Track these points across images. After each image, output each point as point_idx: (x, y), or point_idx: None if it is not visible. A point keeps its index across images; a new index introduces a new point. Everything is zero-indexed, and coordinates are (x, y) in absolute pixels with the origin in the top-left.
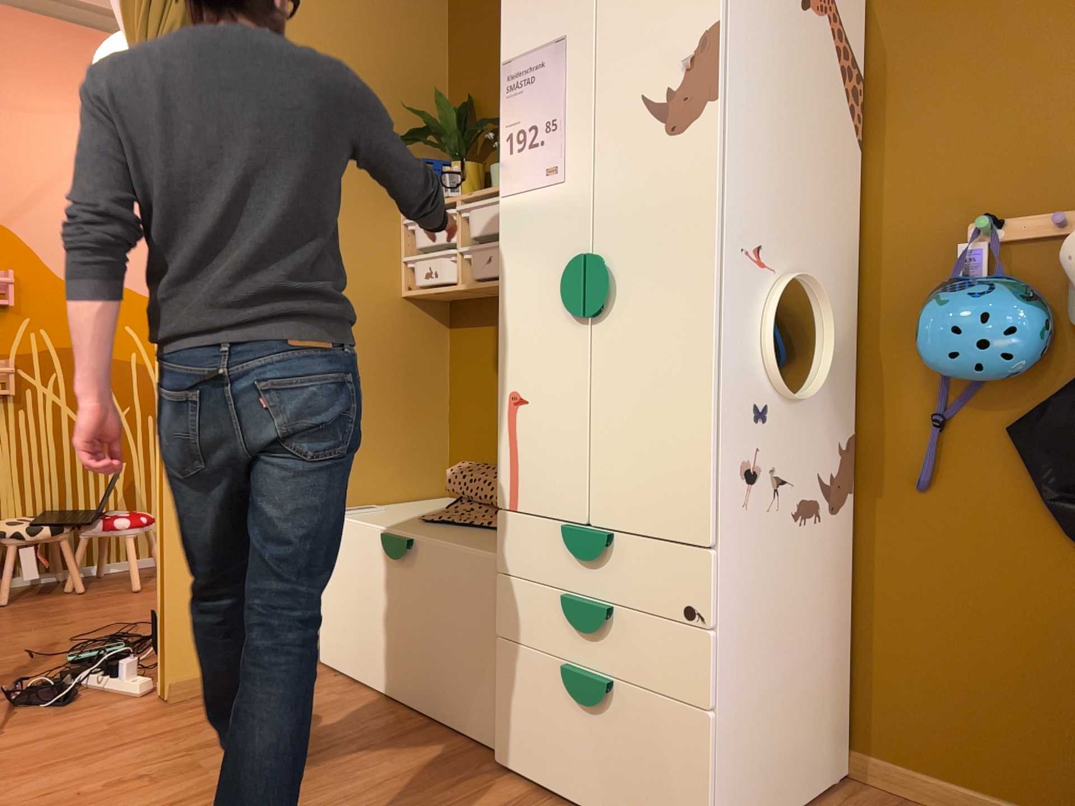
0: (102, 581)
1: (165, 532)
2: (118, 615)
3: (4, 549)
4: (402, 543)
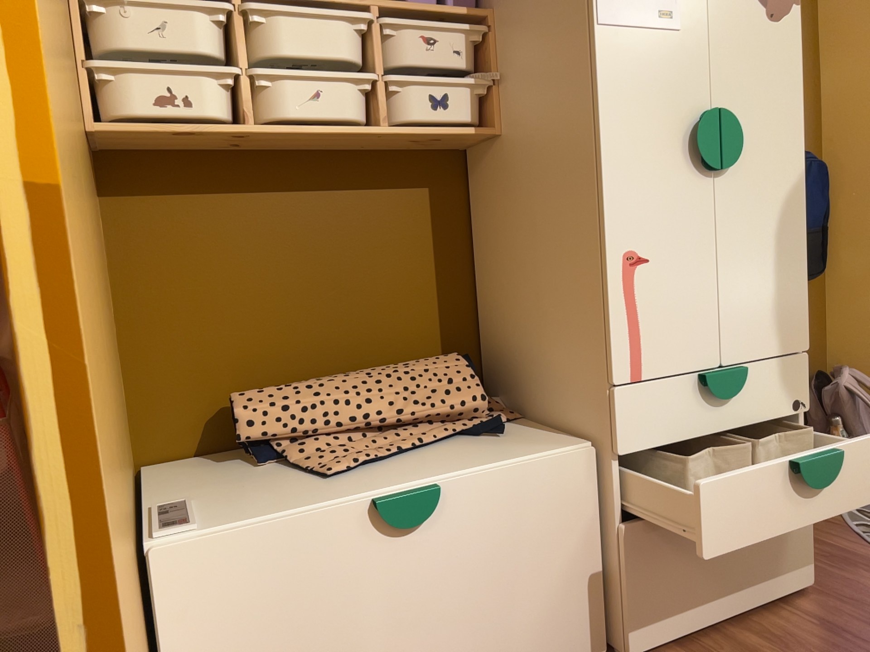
0: None
1: None
2: None
3: None
4: (434, 497)
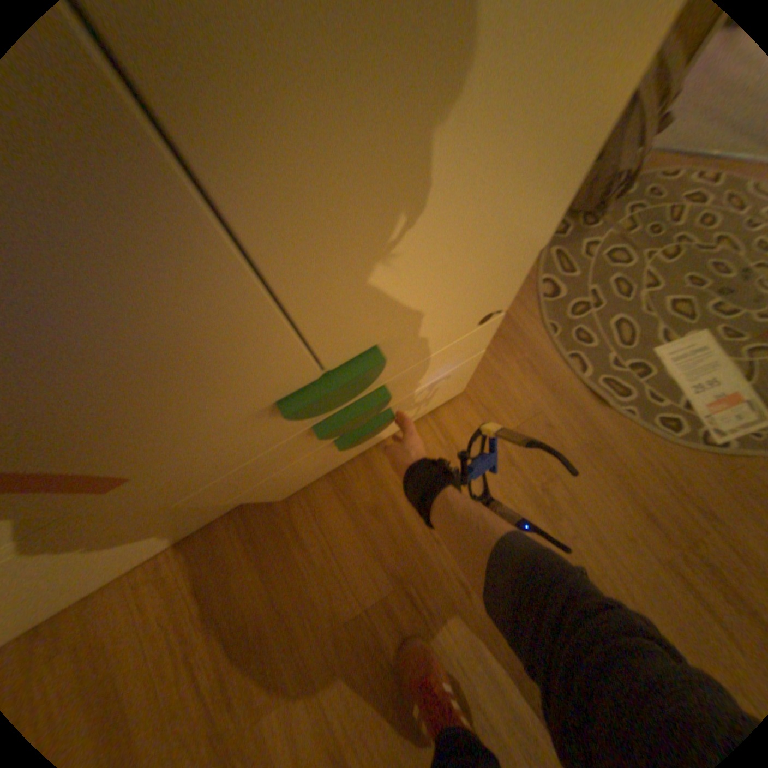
0: None
1: None
2: None
3: None
4: None
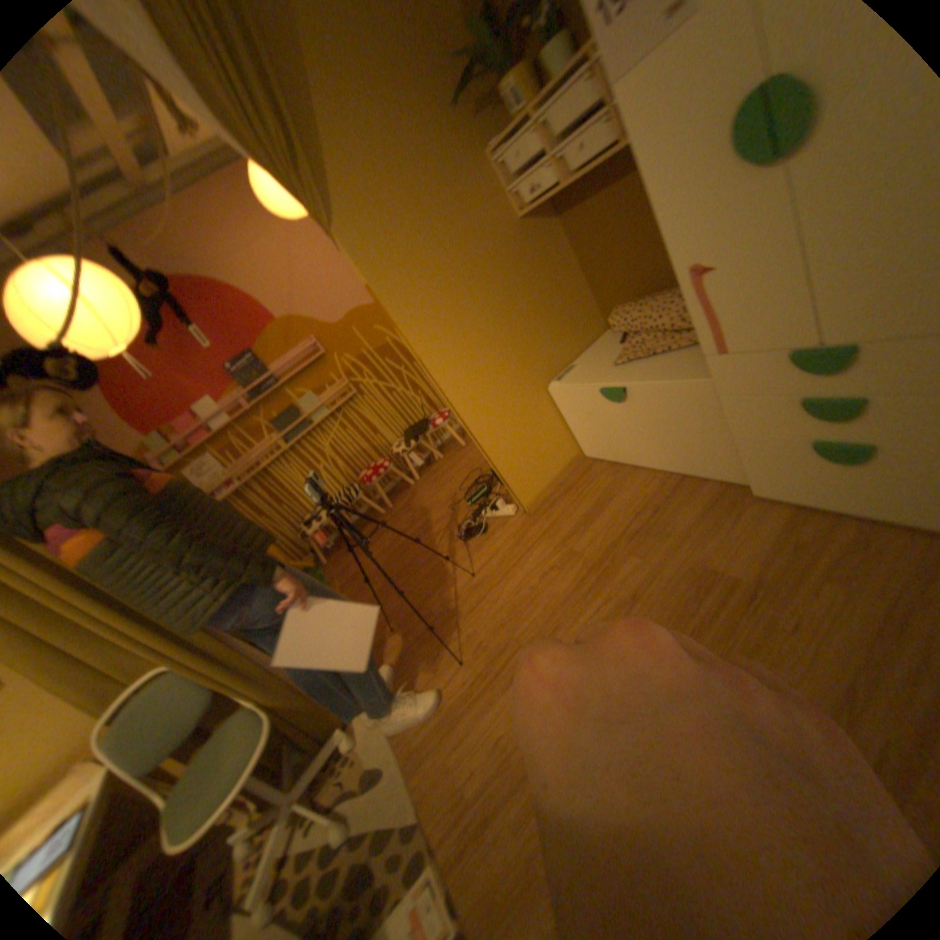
0: (446, 445)
1: (482, 444)
2: (467, 464)
3: (401, 456)
4: (620, 390)
